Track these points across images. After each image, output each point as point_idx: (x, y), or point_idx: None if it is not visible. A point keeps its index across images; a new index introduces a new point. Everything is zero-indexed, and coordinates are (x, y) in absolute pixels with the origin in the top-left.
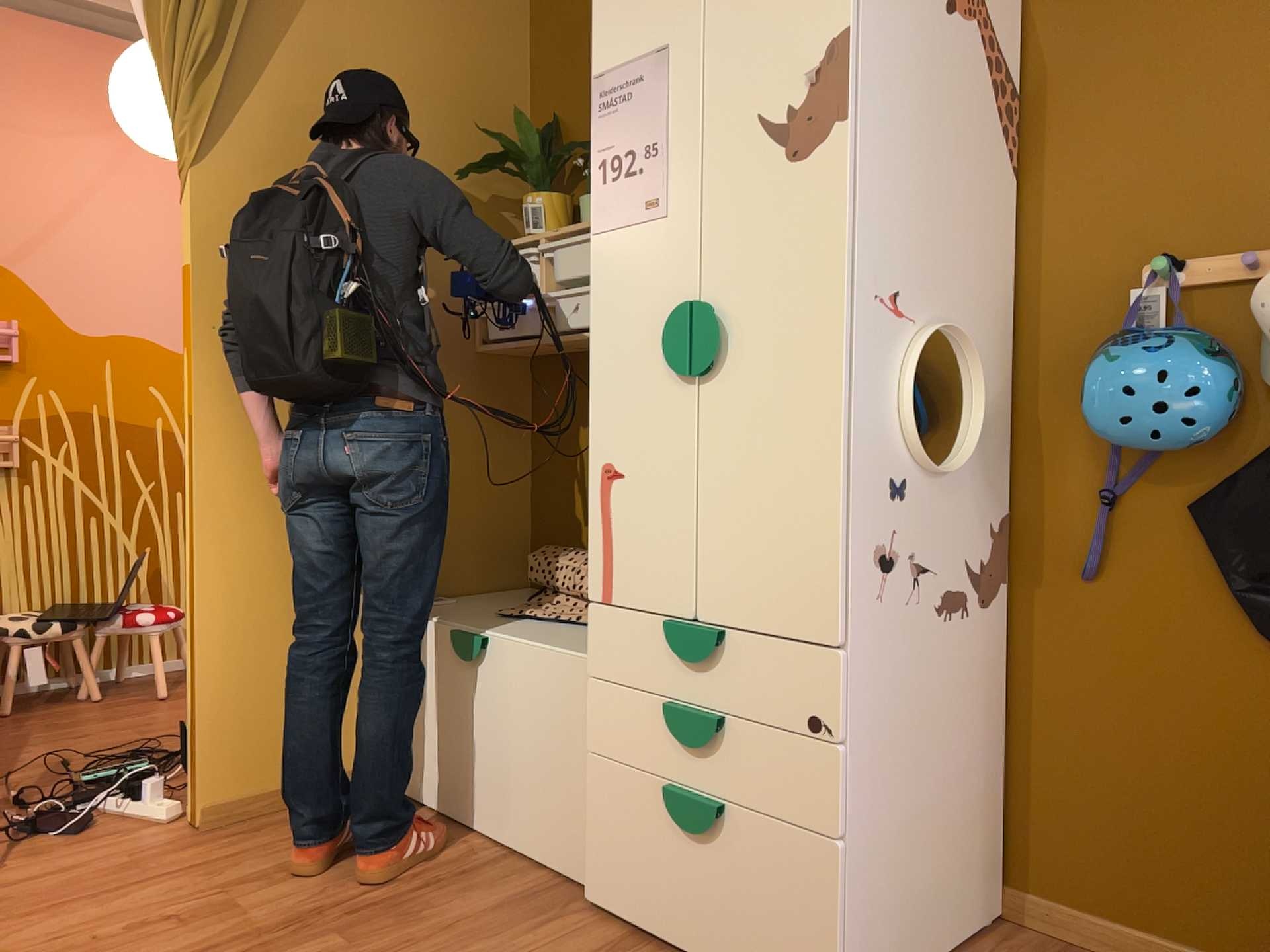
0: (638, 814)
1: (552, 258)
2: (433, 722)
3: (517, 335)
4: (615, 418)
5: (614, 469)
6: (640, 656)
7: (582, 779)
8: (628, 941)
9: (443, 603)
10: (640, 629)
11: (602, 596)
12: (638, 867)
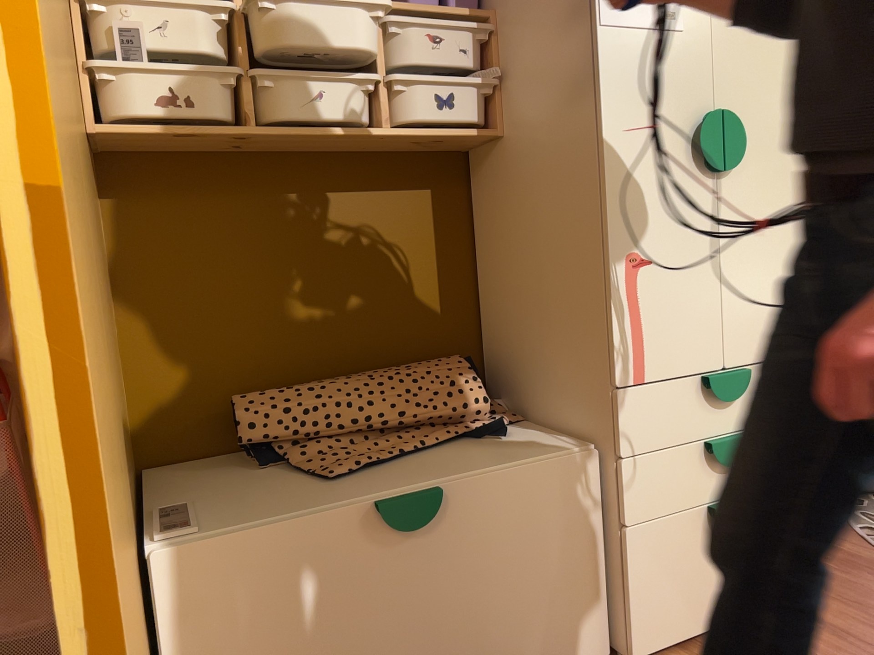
0: (683, 548)
1: (253, 28)
2: (336, 648)
3: (195, 121)
4: (641, 210)
5: (644, 258)
6: (677, 416)
7: (590, 565)
8: (697, 652)
9: (198, 508)
10: (676, 394)
11: (636, 378)
12: (685, 591)
